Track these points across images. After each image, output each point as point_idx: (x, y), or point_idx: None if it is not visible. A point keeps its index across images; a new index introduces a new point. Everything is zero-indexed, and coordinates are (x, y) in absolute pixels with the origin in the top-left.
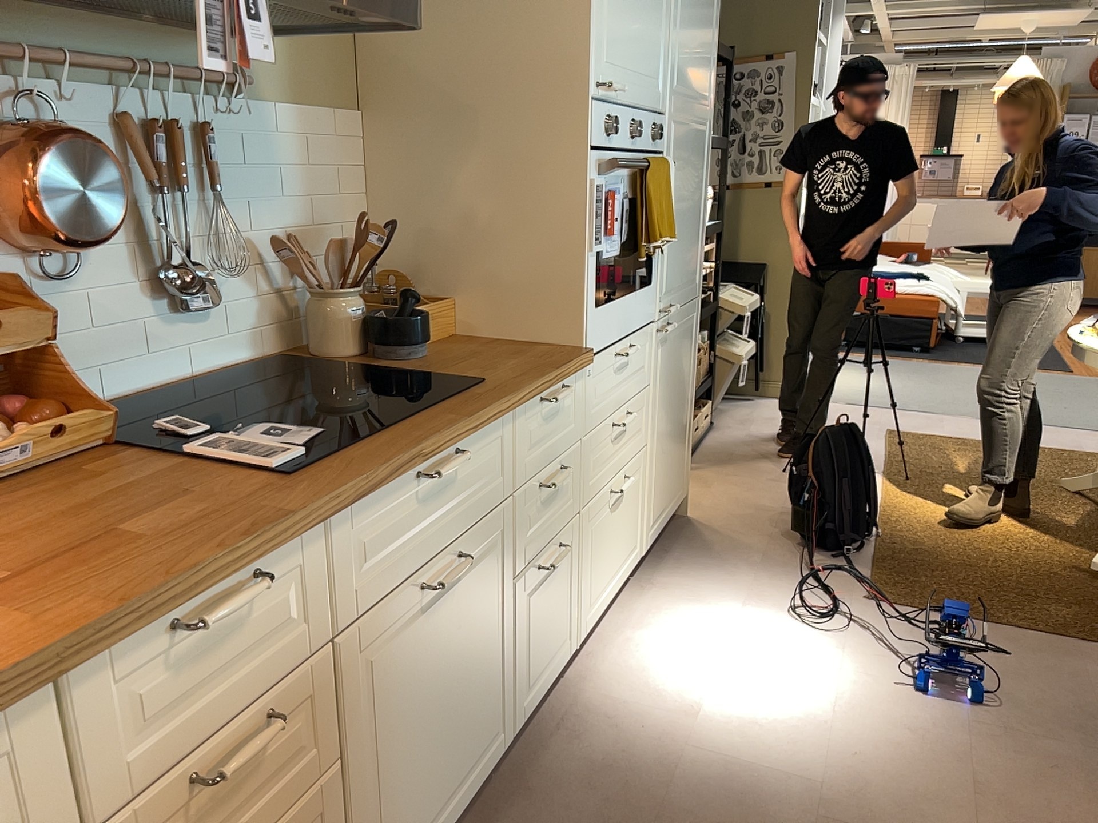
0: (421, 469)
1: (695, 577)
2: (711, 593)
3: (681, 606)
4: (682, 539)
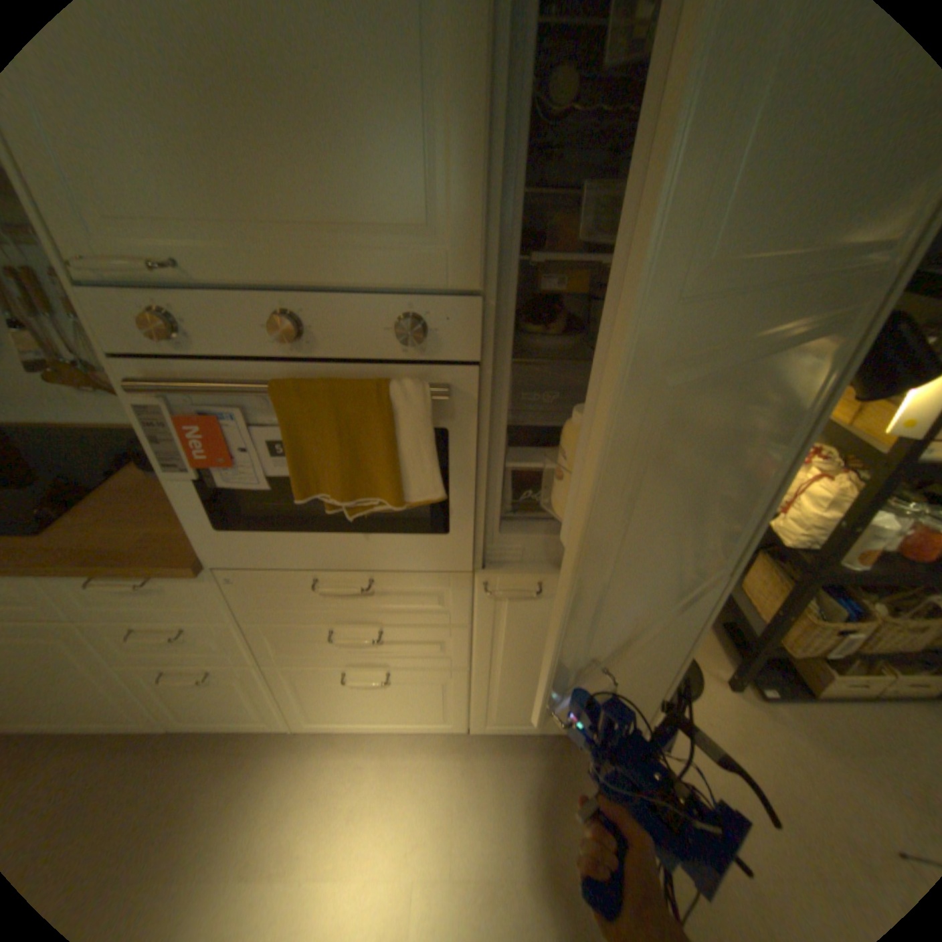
0: None
1: (500, 804)
2: (473, 834)
3: (433, 806)
4: (579, 762)
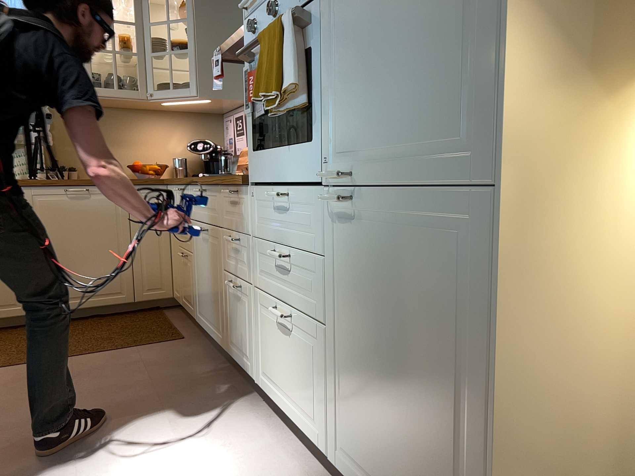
0: (199, 188)
1: None
2: None
3: None
4: None
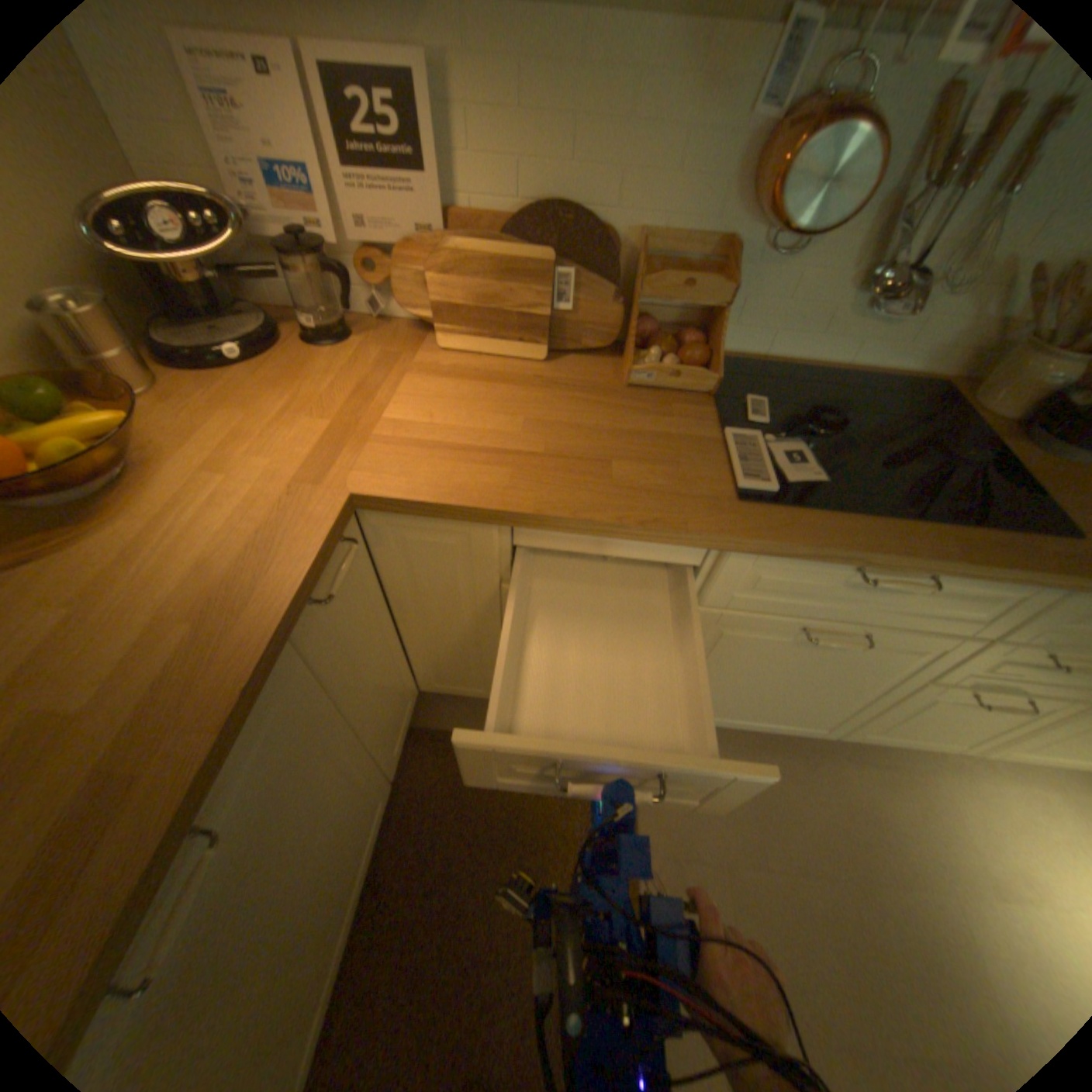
0: (868, 567)
1: None
2: None
3: None
4: None
